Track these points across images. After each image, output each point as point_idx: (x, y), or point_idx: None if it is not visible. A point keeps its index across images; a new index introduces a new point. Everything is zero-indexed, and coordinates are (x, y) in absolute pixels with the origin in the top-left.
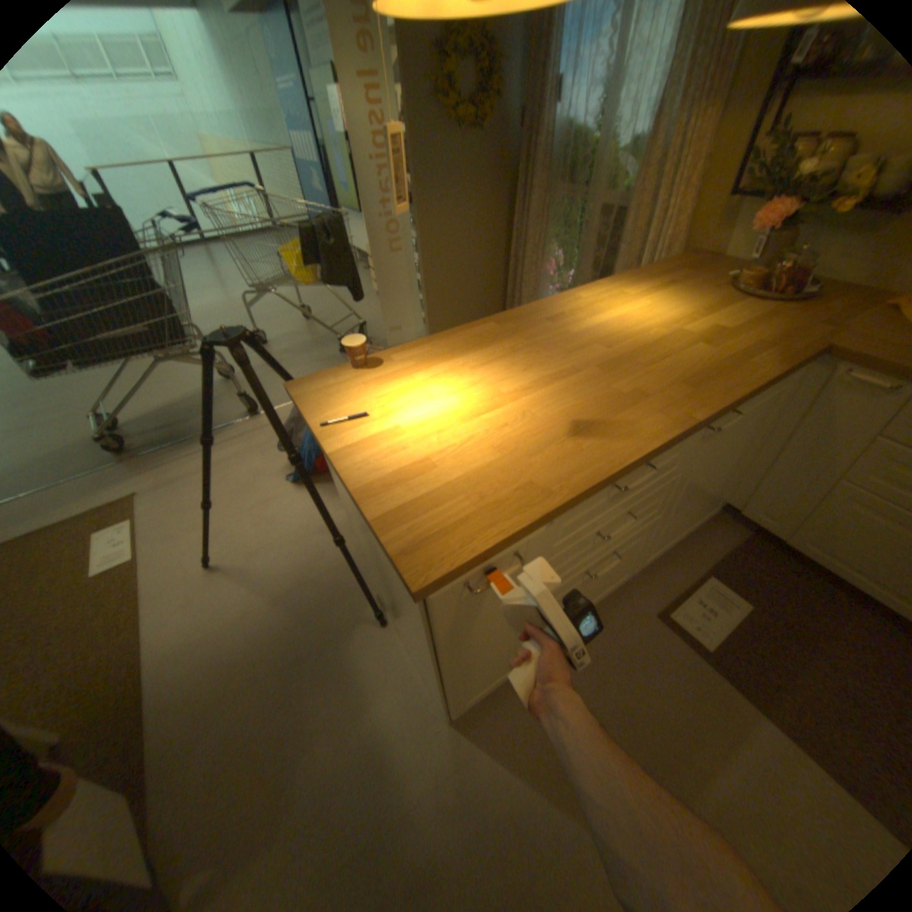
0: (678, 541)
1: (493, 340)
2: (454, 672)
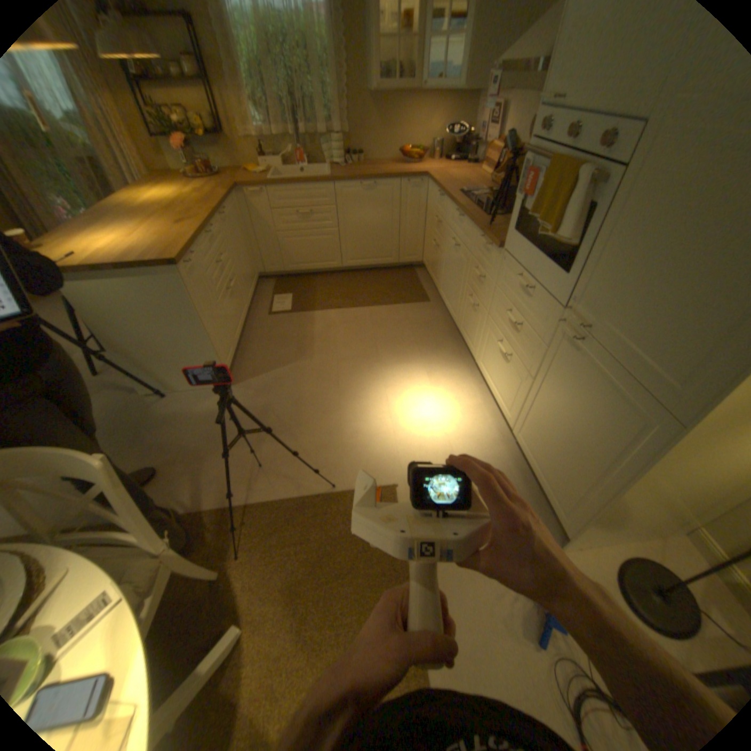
0: (252, 289)
1: (95, 220)
2: (210, 333)
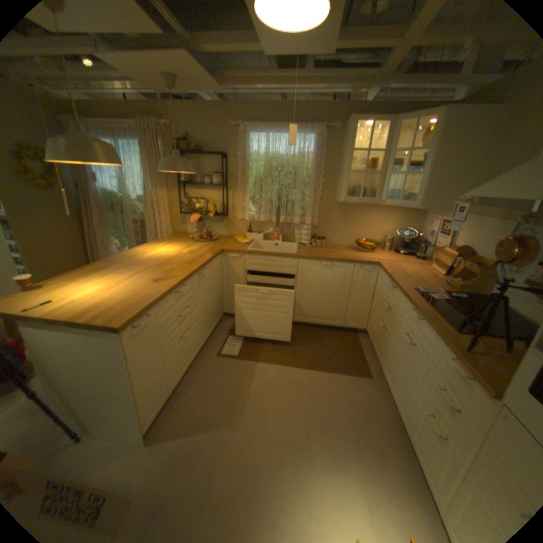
0: (212, 328)
1: (104, 268)
2: (139, 393)
